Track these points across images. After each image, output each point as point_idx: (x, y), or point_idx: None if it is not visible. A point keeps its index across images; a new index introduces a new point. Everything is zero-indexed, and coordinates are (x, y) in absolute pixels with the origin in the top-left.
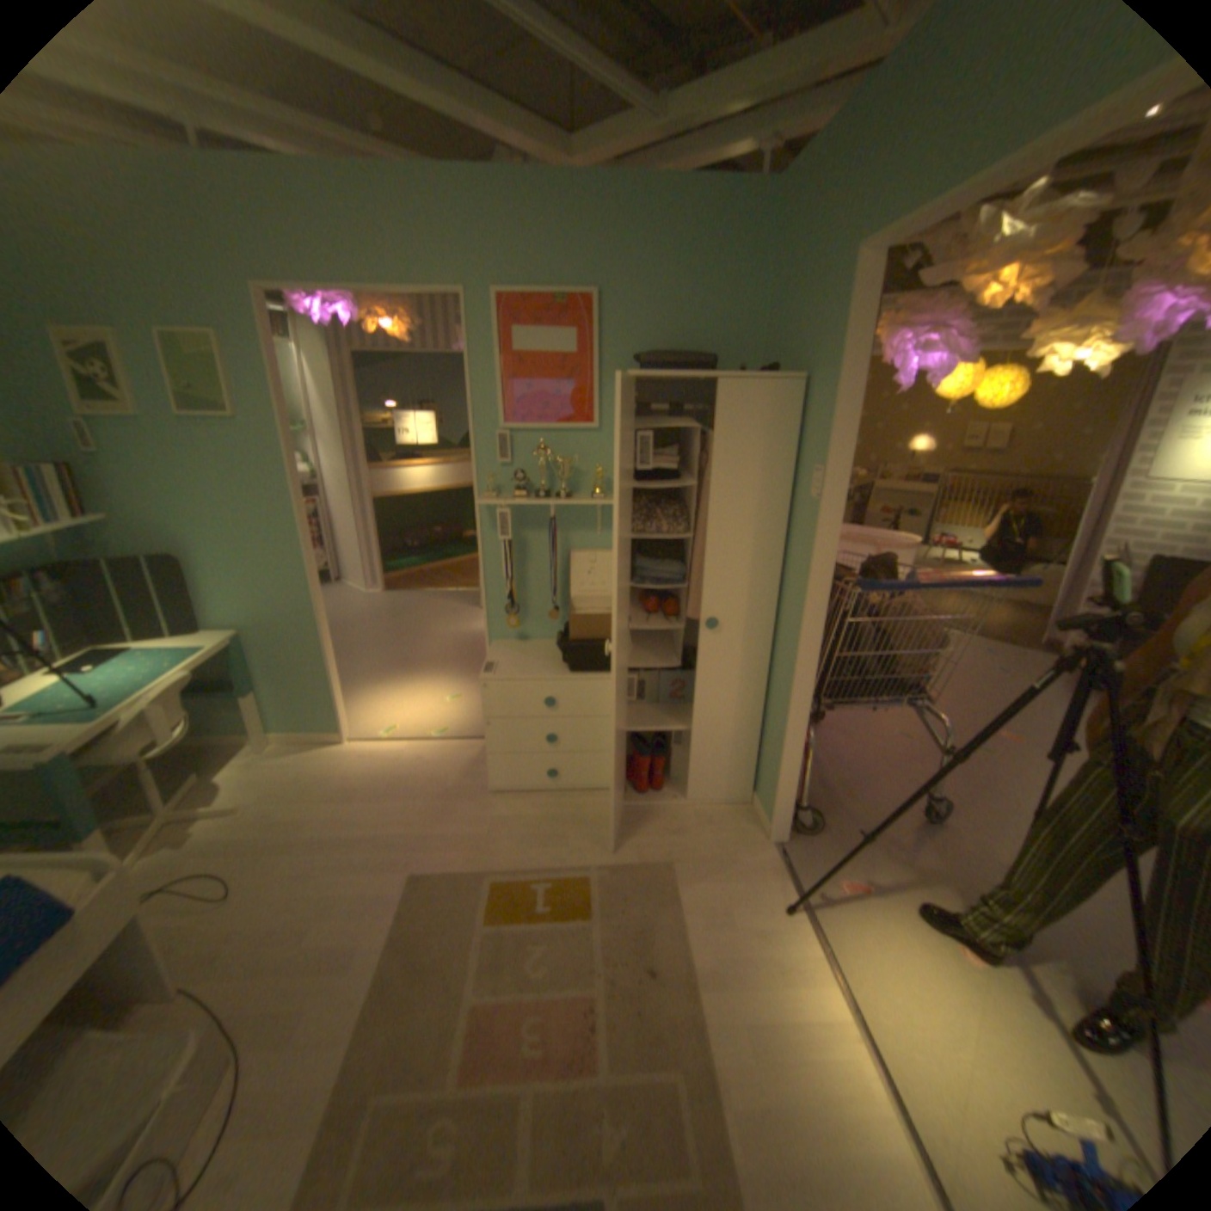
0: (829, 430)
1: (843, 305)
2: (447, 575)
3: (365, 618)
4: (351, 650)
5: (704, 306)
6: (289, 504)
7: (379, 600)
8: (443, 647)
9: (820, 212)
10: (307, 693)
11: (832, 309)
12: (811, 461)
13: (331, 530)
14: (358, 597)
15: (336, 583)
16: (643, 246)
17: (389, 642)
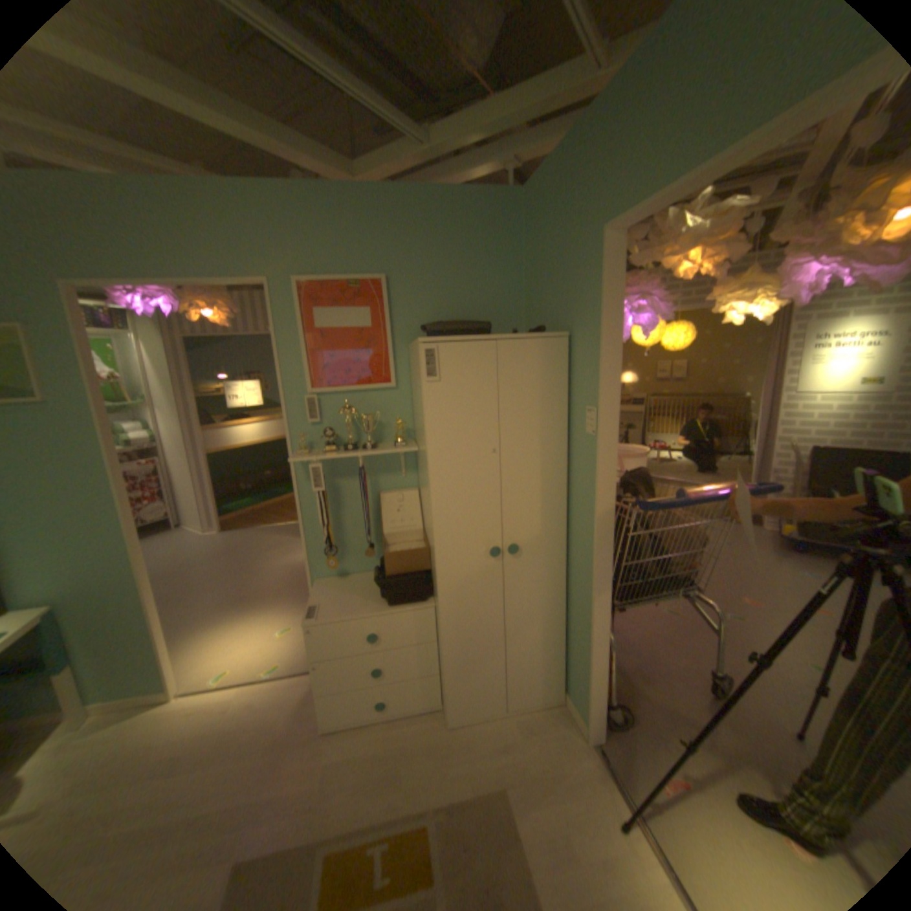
0: (597, 377)
1: (595, 275)
2: (277, 510)
3: (201, 559)
4: (185, 594)
5: (475, 284)
6: (104, 476)
7: (214, 540)
8: (273, 579)
9: (563, 207)
10: (129, 656)
11: (585, 279)
12: (583, 402)
13: (170, 483)
14: (195, 539)
15: (175, 528)
16: (420, 240)
17: (222, 580)
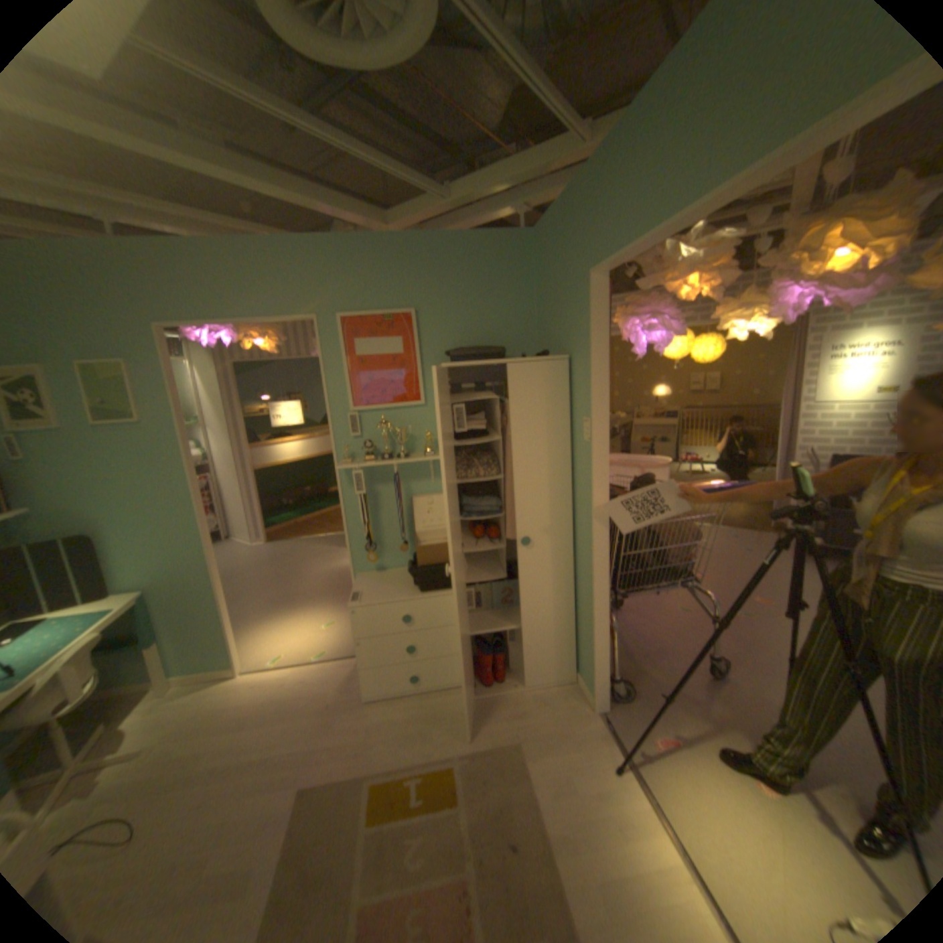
0: (590, 393)
1: (586, 309)
2: (318, 524)
3: (251, 567)
4: (240, 595)
5: (492, 314)
6: (186, 483)
7: (262, 550)
8: (317, 583)
9: (562, 251)
10: (203, 637)
11: (579, 312)
12: (581, 414)
13: (221, 498)
14: (245, 549)
15: (226, 540)
16: (444, 278)
17: (272, 584)
